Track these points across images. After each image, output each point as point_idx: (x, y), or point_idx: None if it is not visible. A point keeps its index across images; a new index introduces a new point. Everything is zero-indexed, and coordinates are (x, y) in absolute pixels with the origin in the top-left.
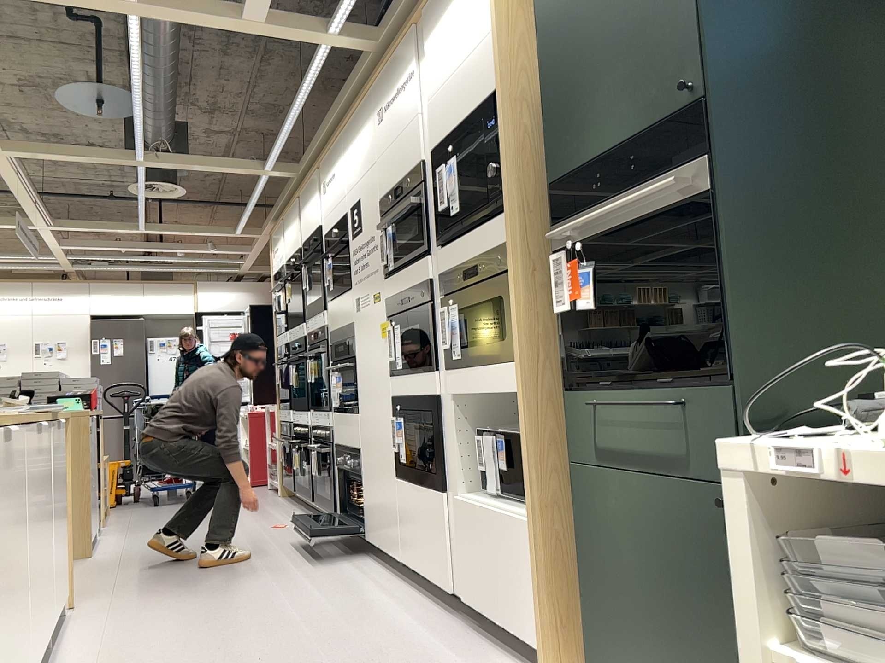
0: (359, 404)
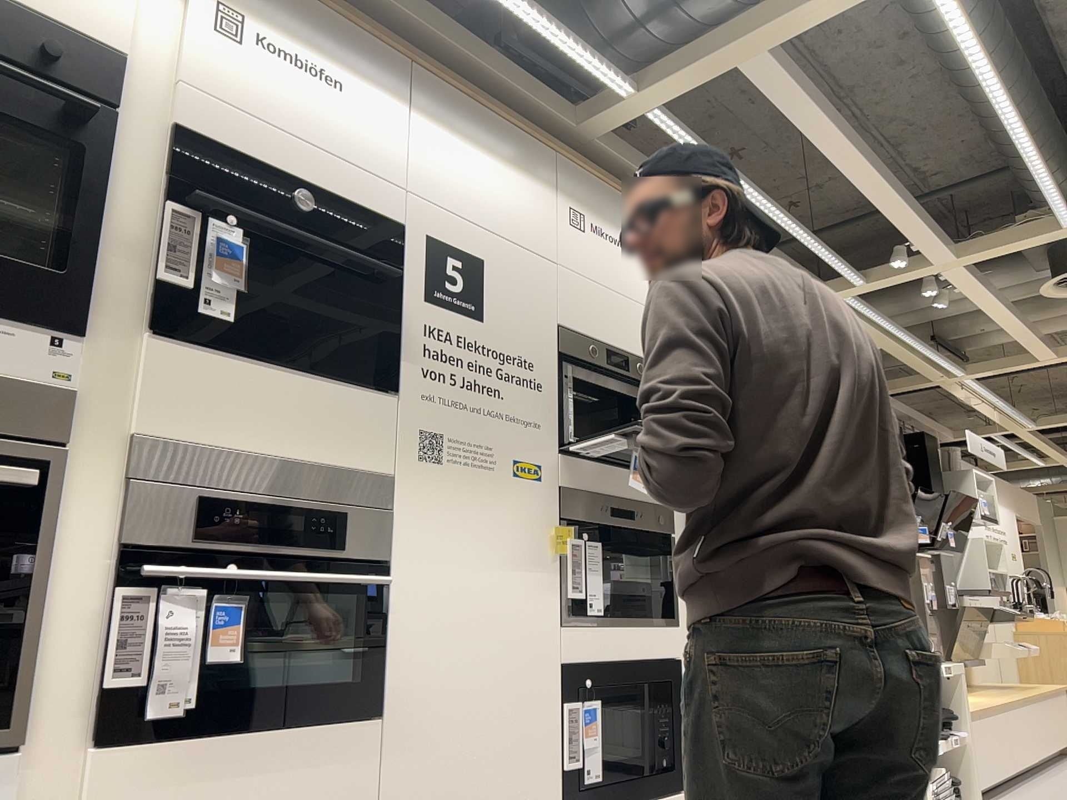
0: (389, 691)
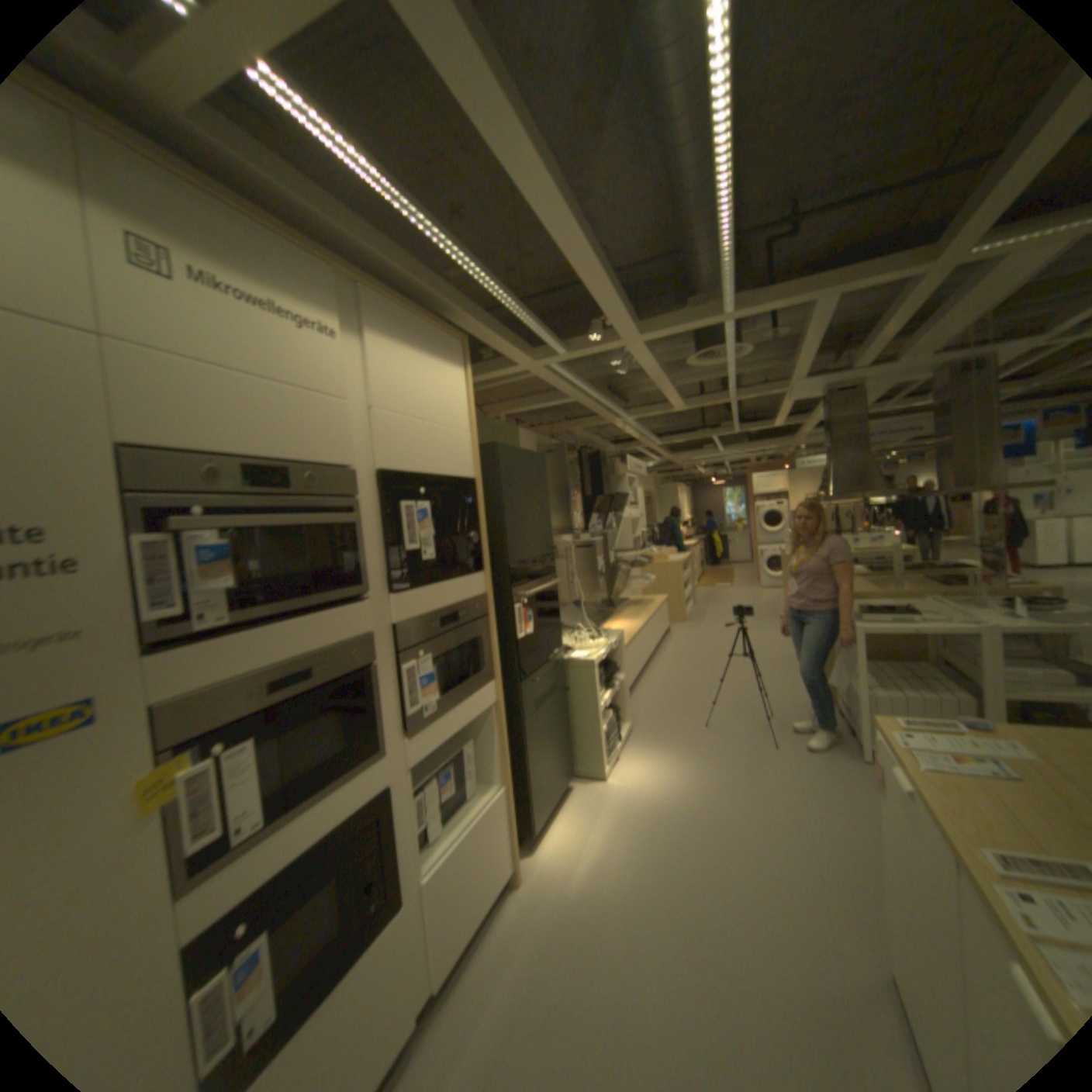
0: None
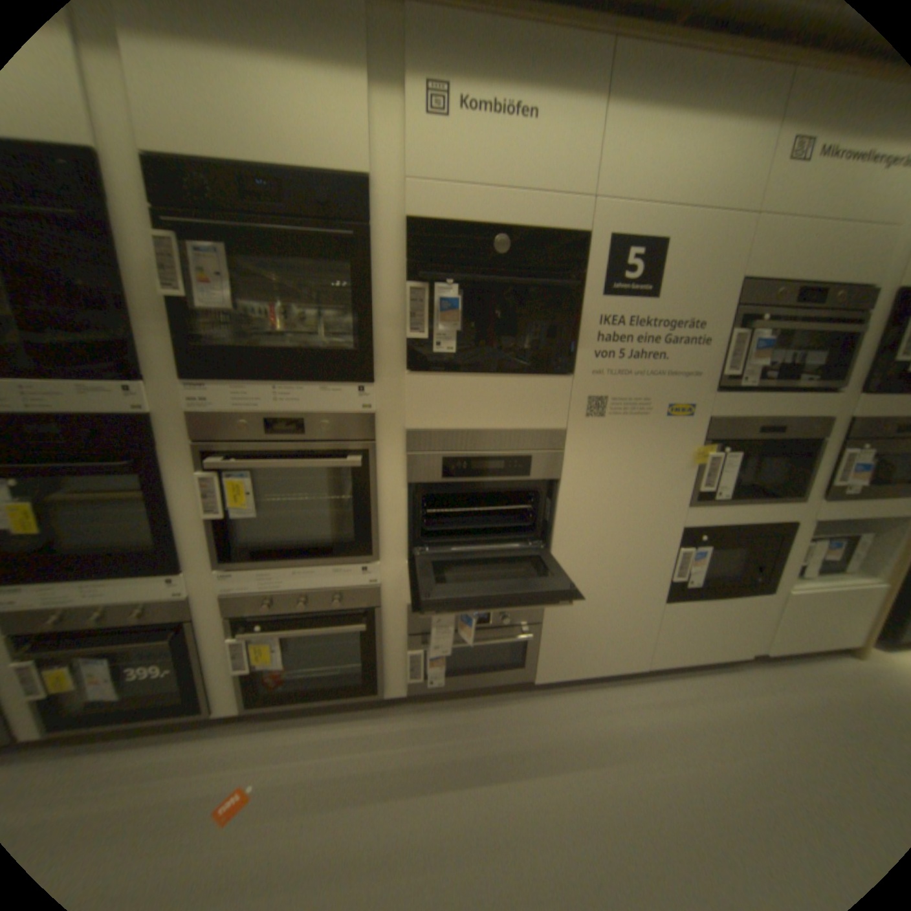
0: (555, 542)
